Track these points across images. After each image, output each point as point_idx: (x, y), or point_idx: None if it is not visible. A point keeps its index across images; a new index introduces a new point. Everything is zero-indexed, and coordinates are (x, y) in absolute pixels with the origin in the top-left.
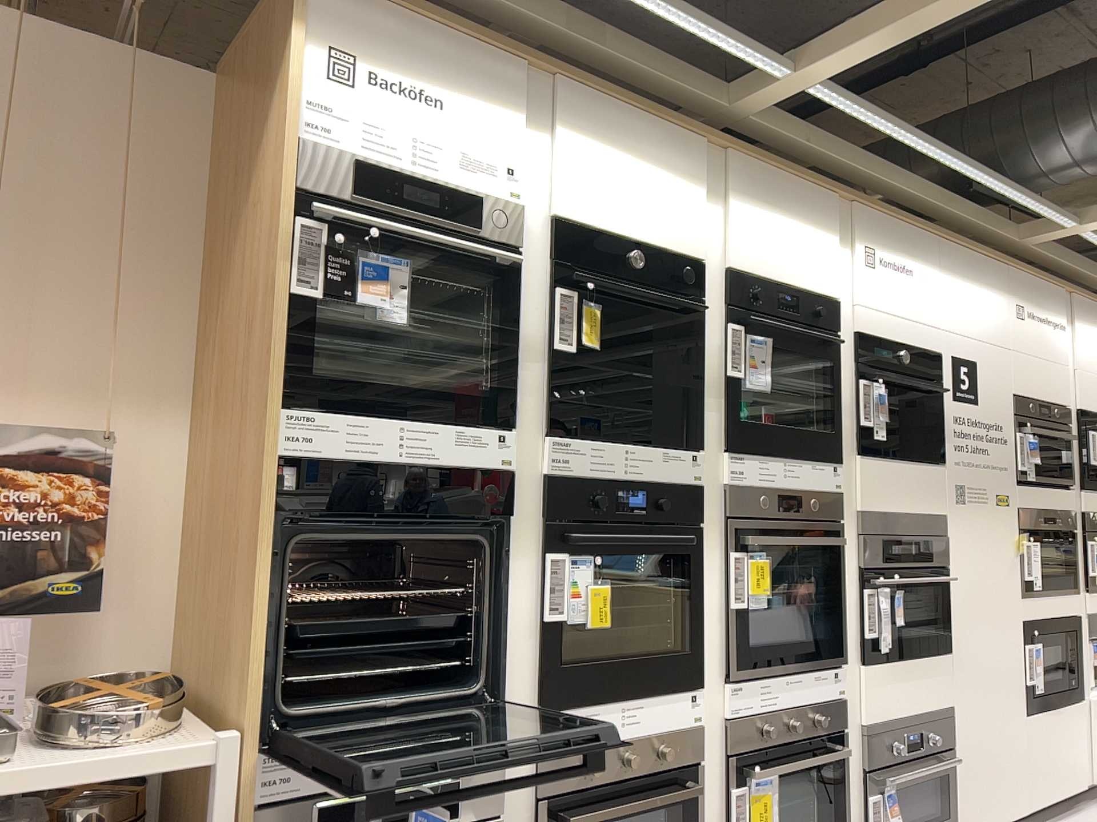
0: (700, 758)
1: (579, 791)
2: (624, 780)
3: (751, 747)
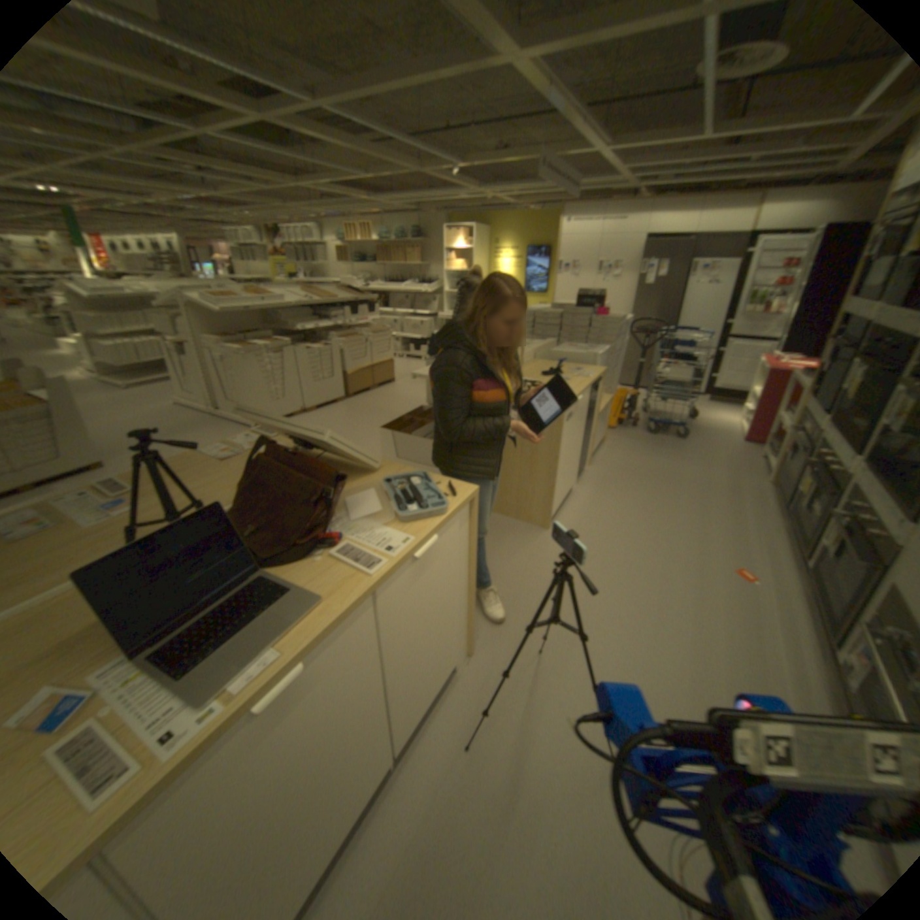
0: (841, 490)
1: (824, 463)
2: (829, 473)
3: (853, 510)
